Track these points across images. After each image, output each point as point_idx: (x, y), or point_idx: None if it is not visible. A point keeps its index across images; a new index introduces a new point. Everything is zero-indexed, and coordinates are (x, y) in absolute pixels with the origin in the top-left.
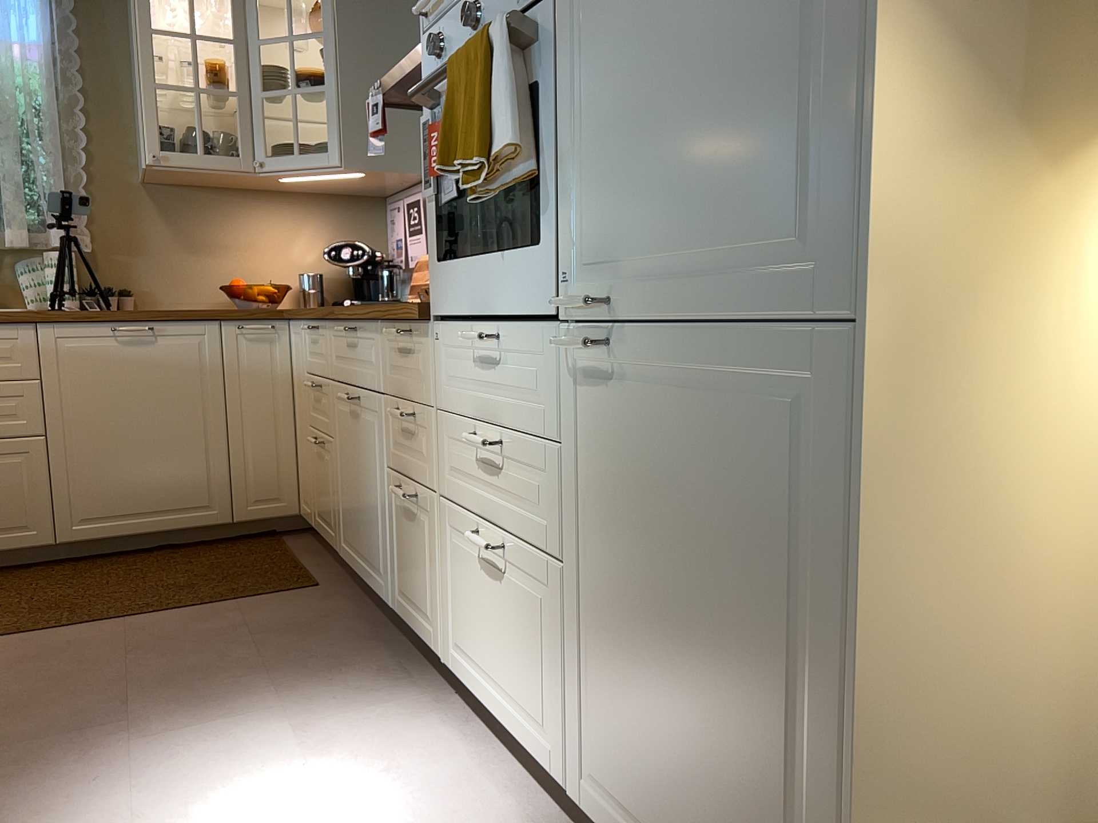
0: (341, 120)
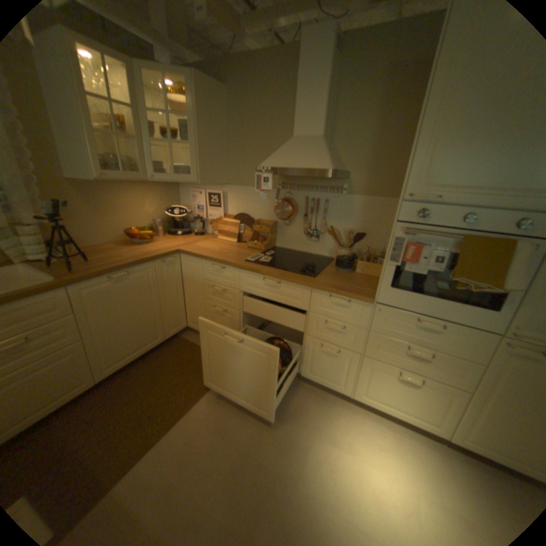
0: (196, 160)
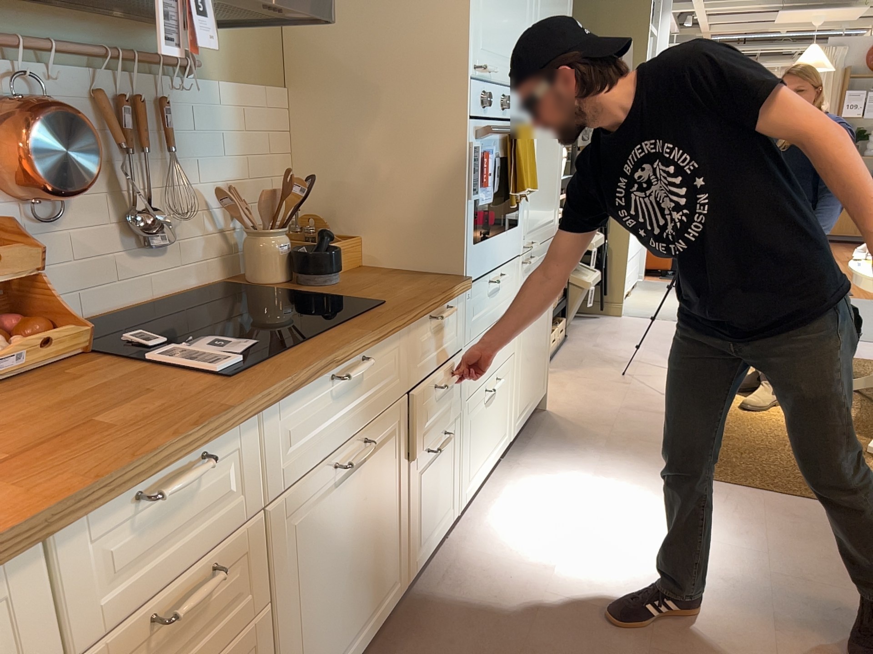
0: None
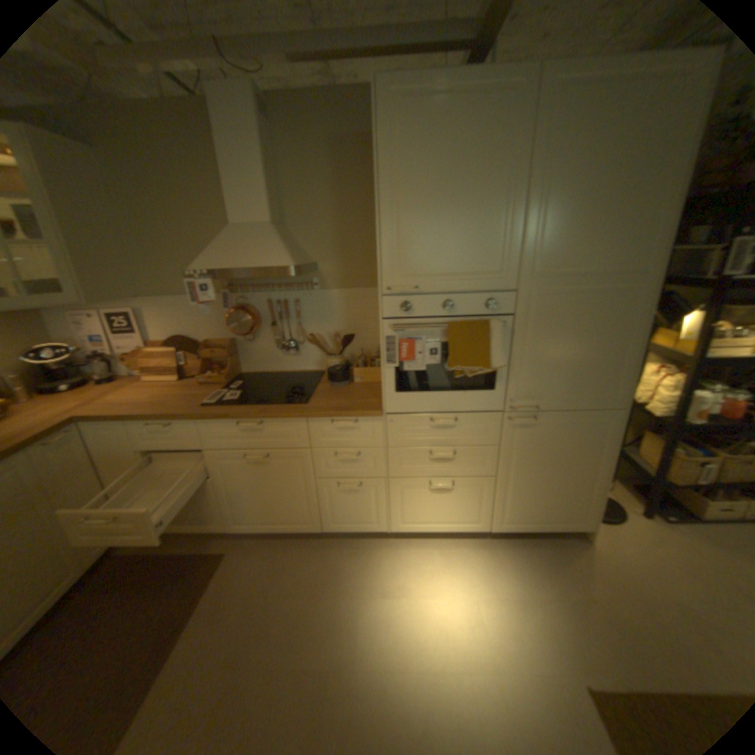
0: (71, 269)
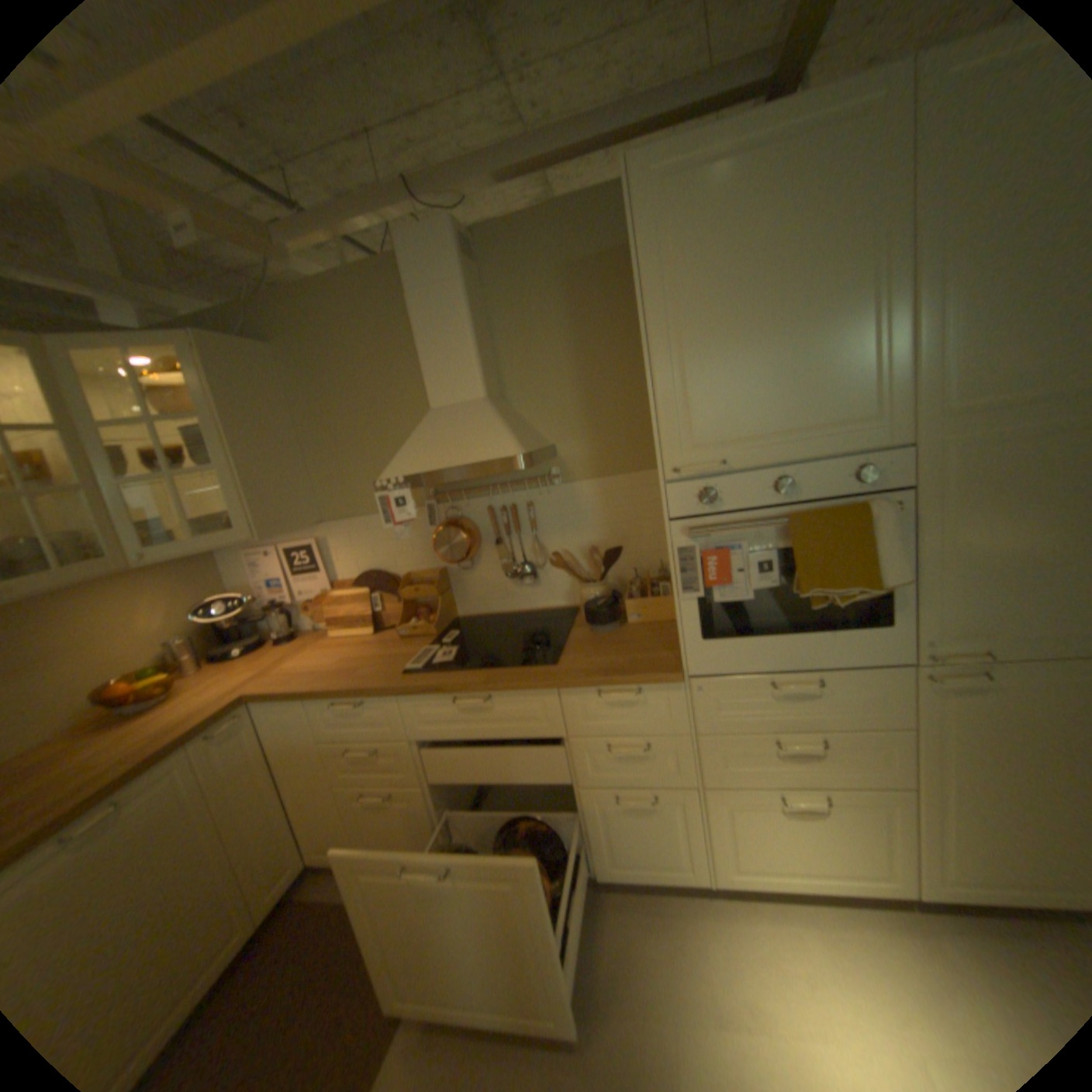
0: (238, 498)
